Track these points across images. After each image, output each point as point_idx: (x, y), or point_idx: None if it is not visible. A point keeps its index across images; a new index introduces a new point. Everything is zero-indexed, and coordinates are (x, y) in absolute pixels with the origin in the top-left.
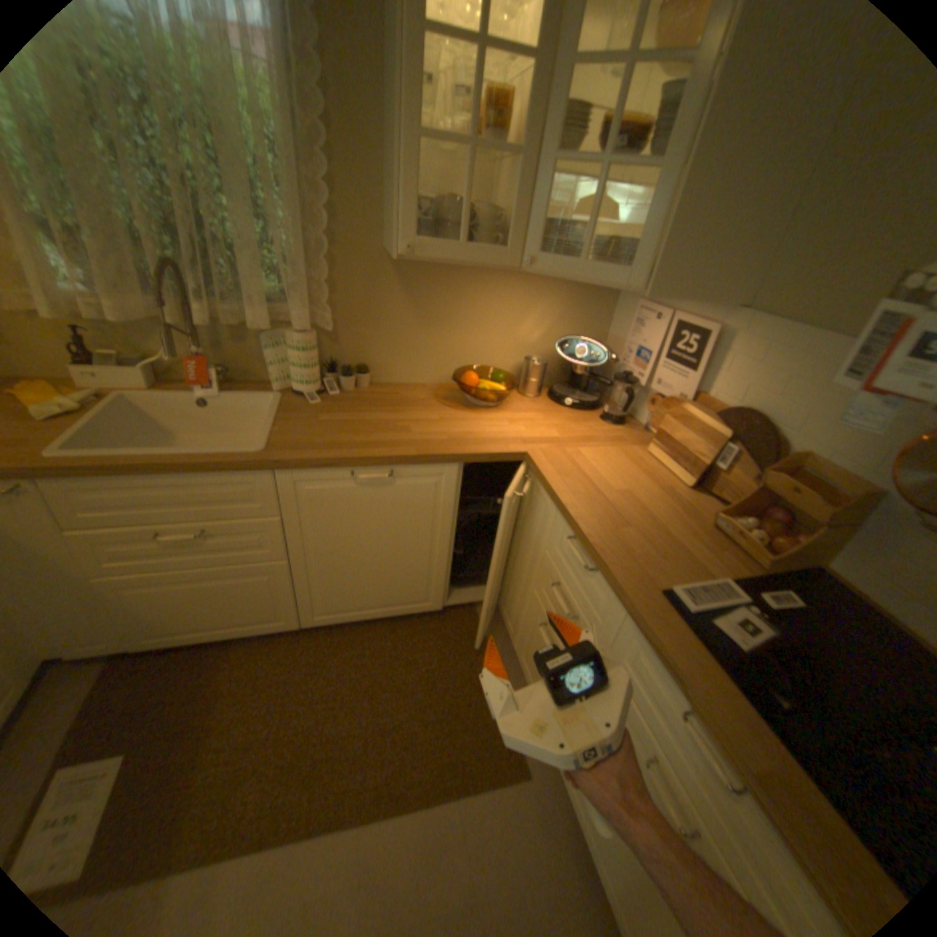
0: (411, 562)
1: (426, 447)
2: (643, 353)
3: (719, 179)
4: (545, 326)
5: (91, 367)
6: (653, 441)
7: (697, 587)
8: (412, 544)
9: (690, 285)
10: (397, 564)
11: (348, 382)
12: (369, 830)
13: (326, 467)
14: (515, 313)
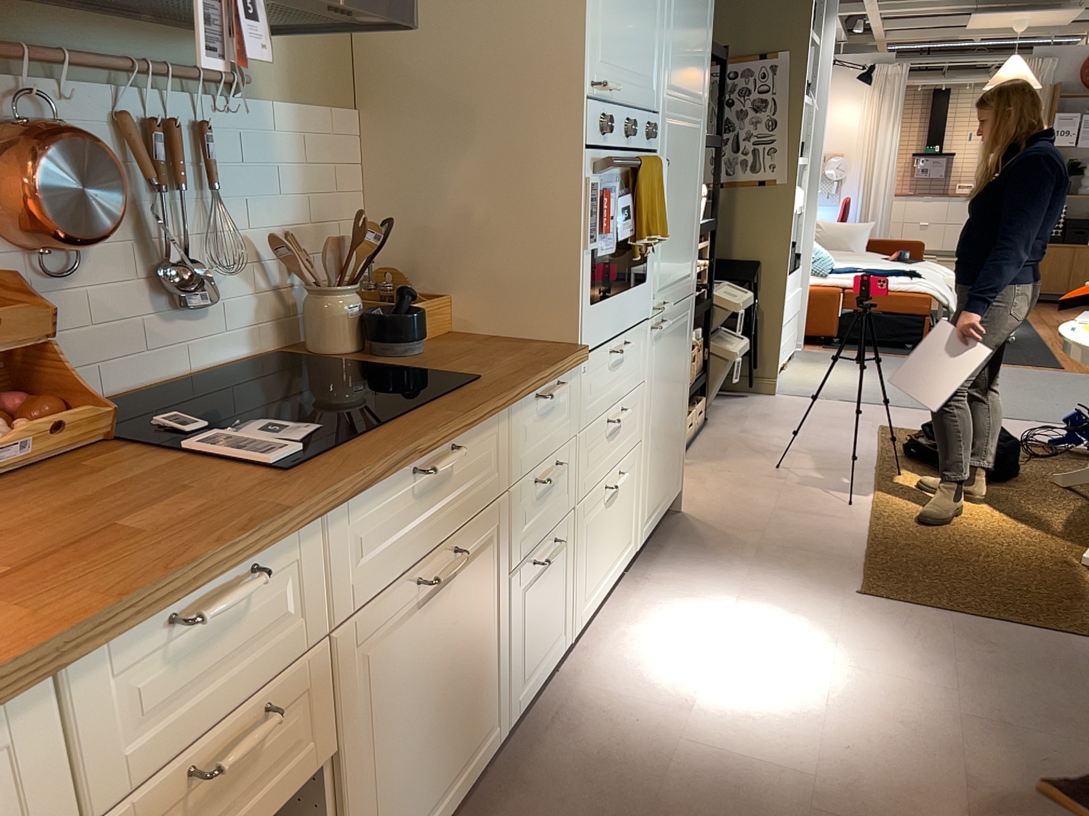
0: None
1: None
2: None
3: None
4: None
5: None
6: None
7: (234, 454)
8: None
9: None
10: None
11: None
12: None
13: None
14: None
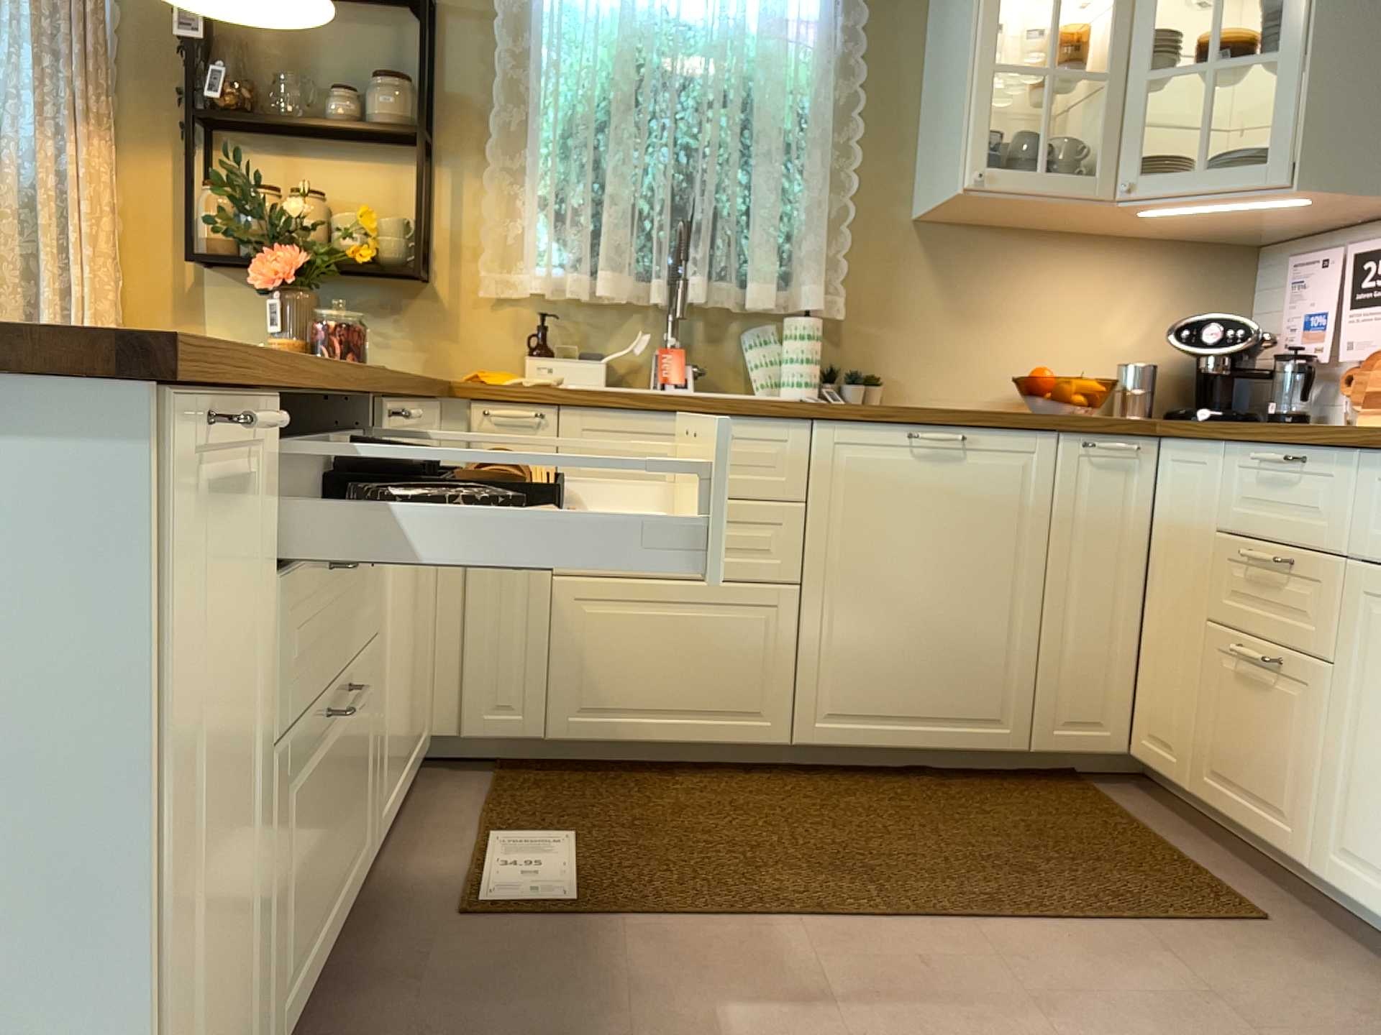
0: (982, 621)
1: (1008, 411)
2: (1316, 319)
3: (1350, 61)
4: (1144, 323)
5: (553, 359)
6: (1364, 412)
7: None
8: (985, 580)
9: (1351, 173)
10: (959, 620)
11: (859, 389)
12: (993, 928)
13: (881, 419)
14: (1097, 302)
